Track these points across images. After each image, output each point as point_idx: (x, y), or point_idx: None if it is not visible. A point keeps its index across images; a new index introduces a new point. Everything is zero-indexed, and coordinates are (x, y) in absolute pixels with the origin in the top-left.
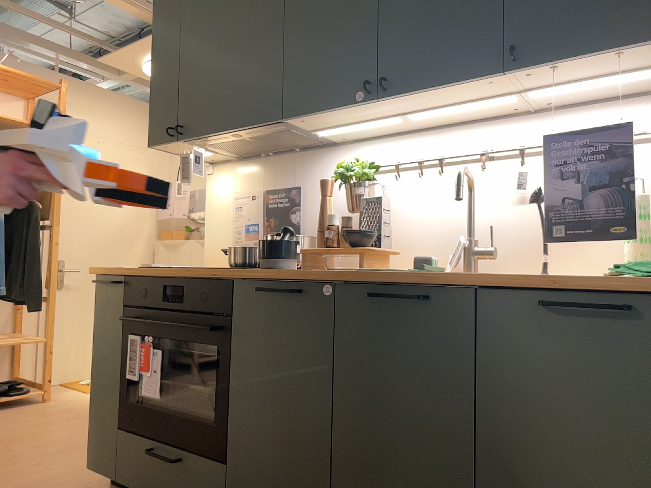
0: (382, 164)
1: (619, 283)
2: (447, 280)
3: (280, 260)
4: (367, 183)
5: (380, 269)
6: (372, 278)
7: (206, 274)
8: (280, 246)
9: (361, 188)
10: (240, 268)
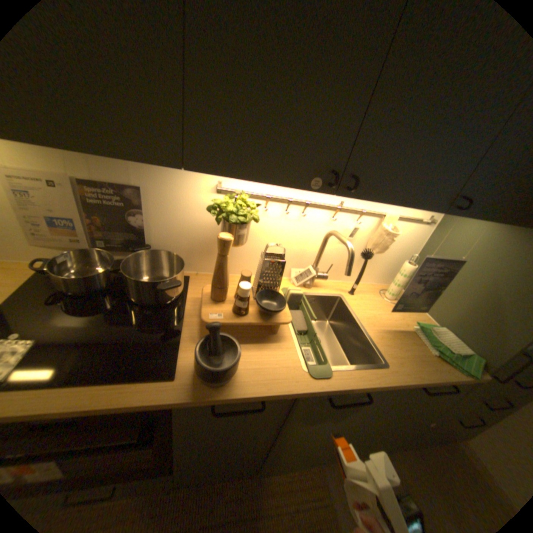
0: (255, 195)
1: (462, 384)
2: (386, 389)
3: (228, 374)
4: (248, 223)
5: (331, 375)
6: (336, 393)
7: (118, 402)
8: (230, 366)
9: (246, 230)
10: (167, 381)
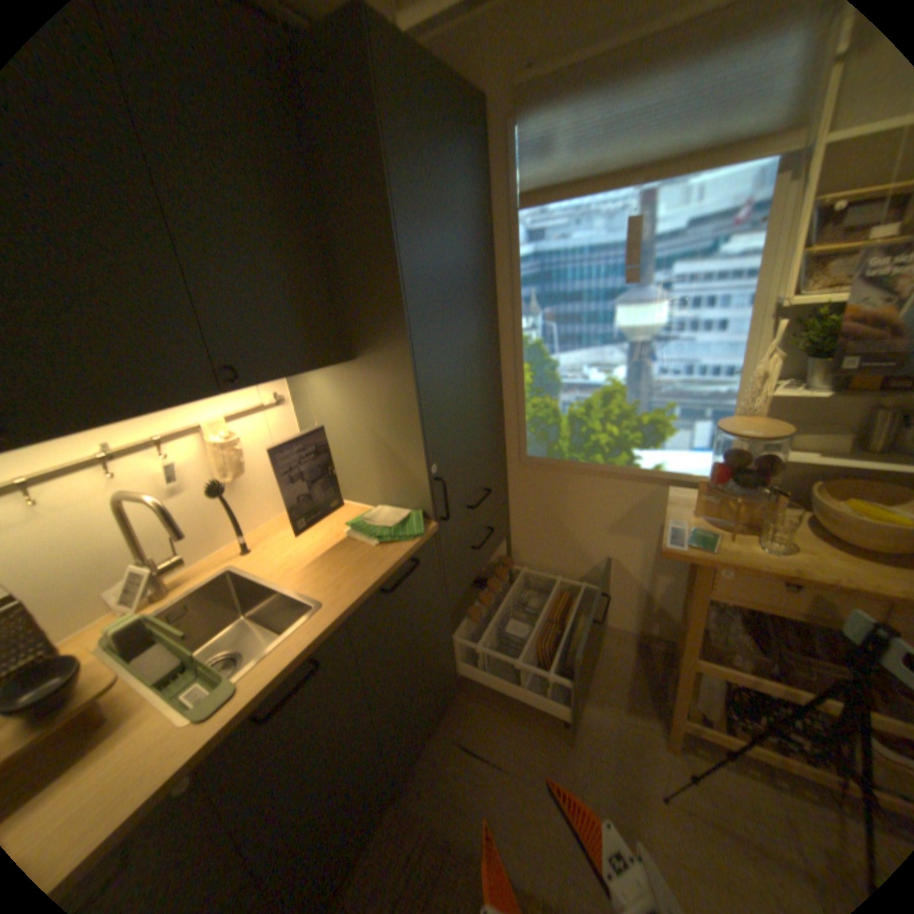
0: None
1: (410, 553)
2: (325, 634)
3: None
4: None
5: (230, 689)
6: (250, 706)
7: None
8: None
9: None
10: None
